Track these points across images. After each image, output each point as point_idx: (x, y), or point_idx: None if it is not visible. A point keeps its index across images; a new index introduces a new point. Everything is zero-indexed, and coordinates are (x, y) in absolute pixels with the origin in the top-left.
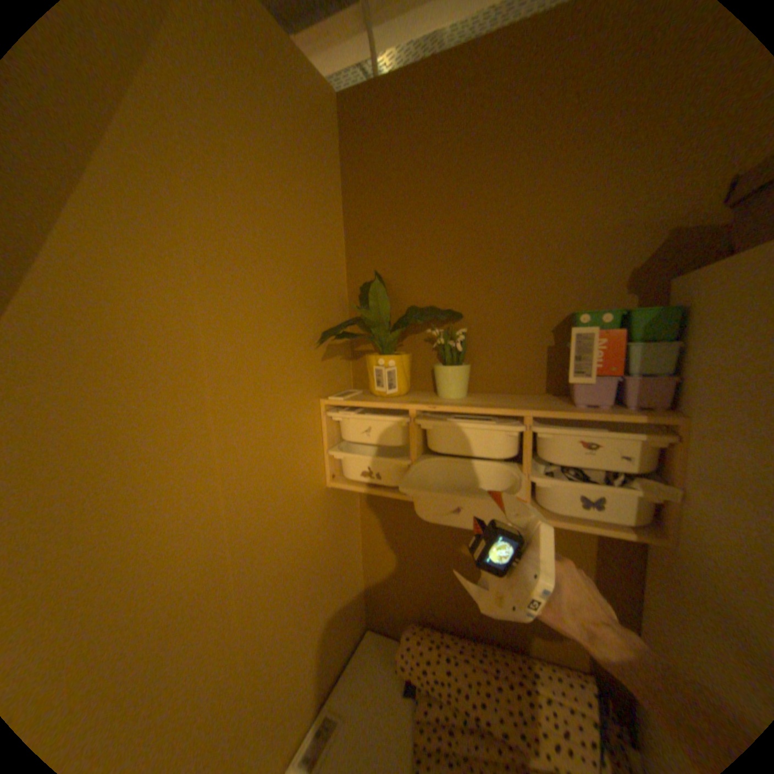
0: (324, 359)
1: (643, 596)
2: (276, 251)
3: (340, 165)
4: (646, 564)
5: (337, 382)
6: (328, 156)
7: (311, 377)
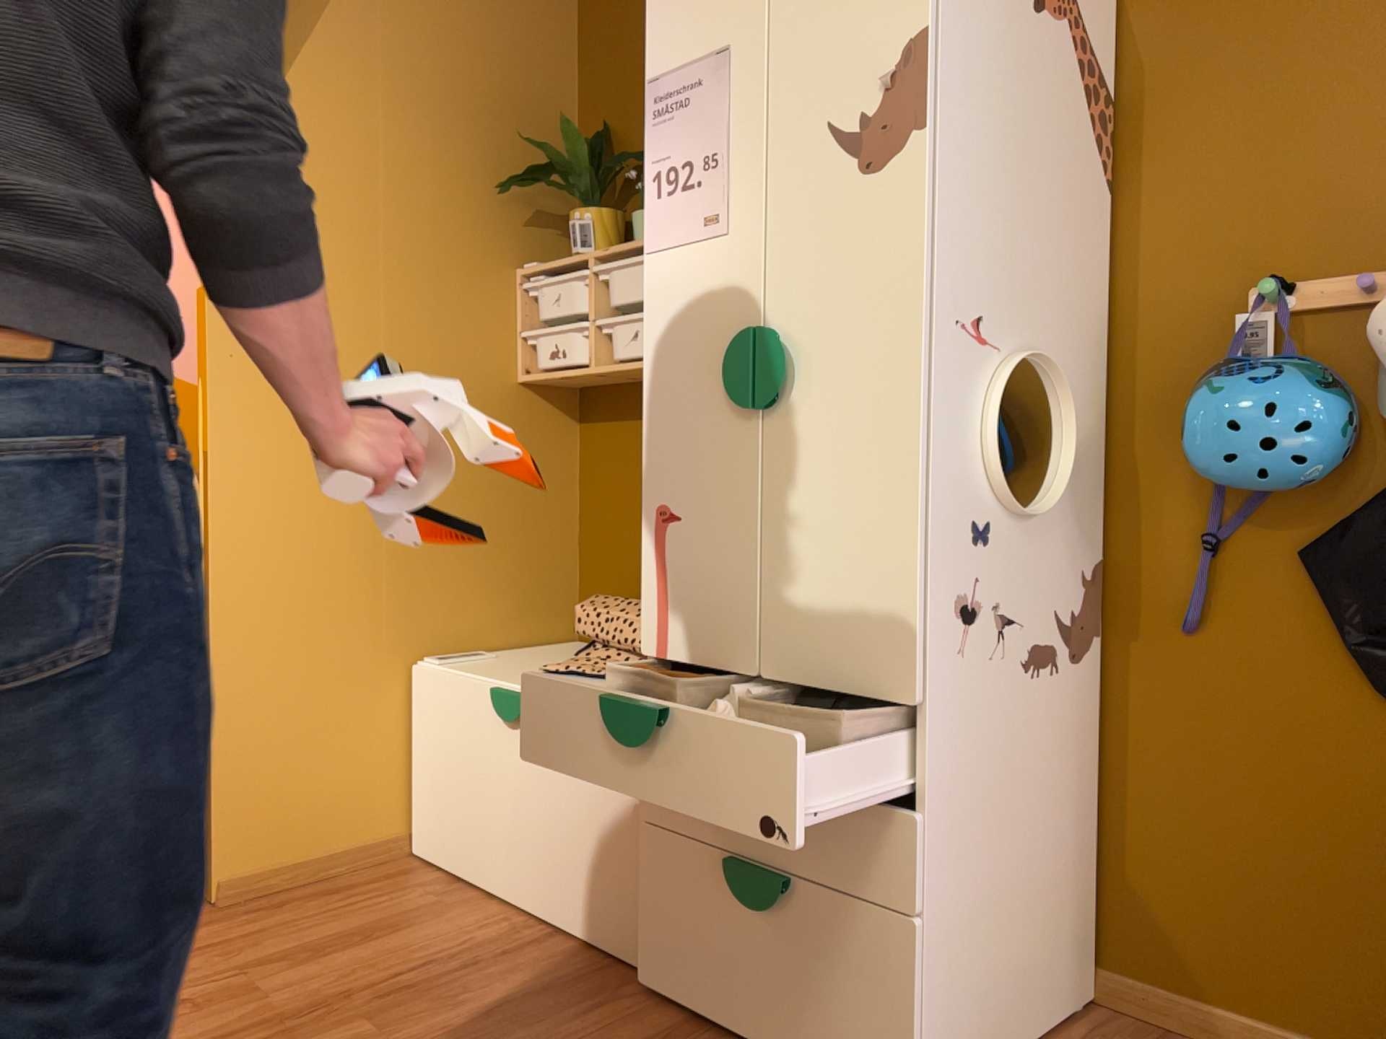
0: (526, 227)
1: None
2: (470, 98)
3: (578, 6)
4: None
5: (547, 262)
6: None
7: (504, 241)
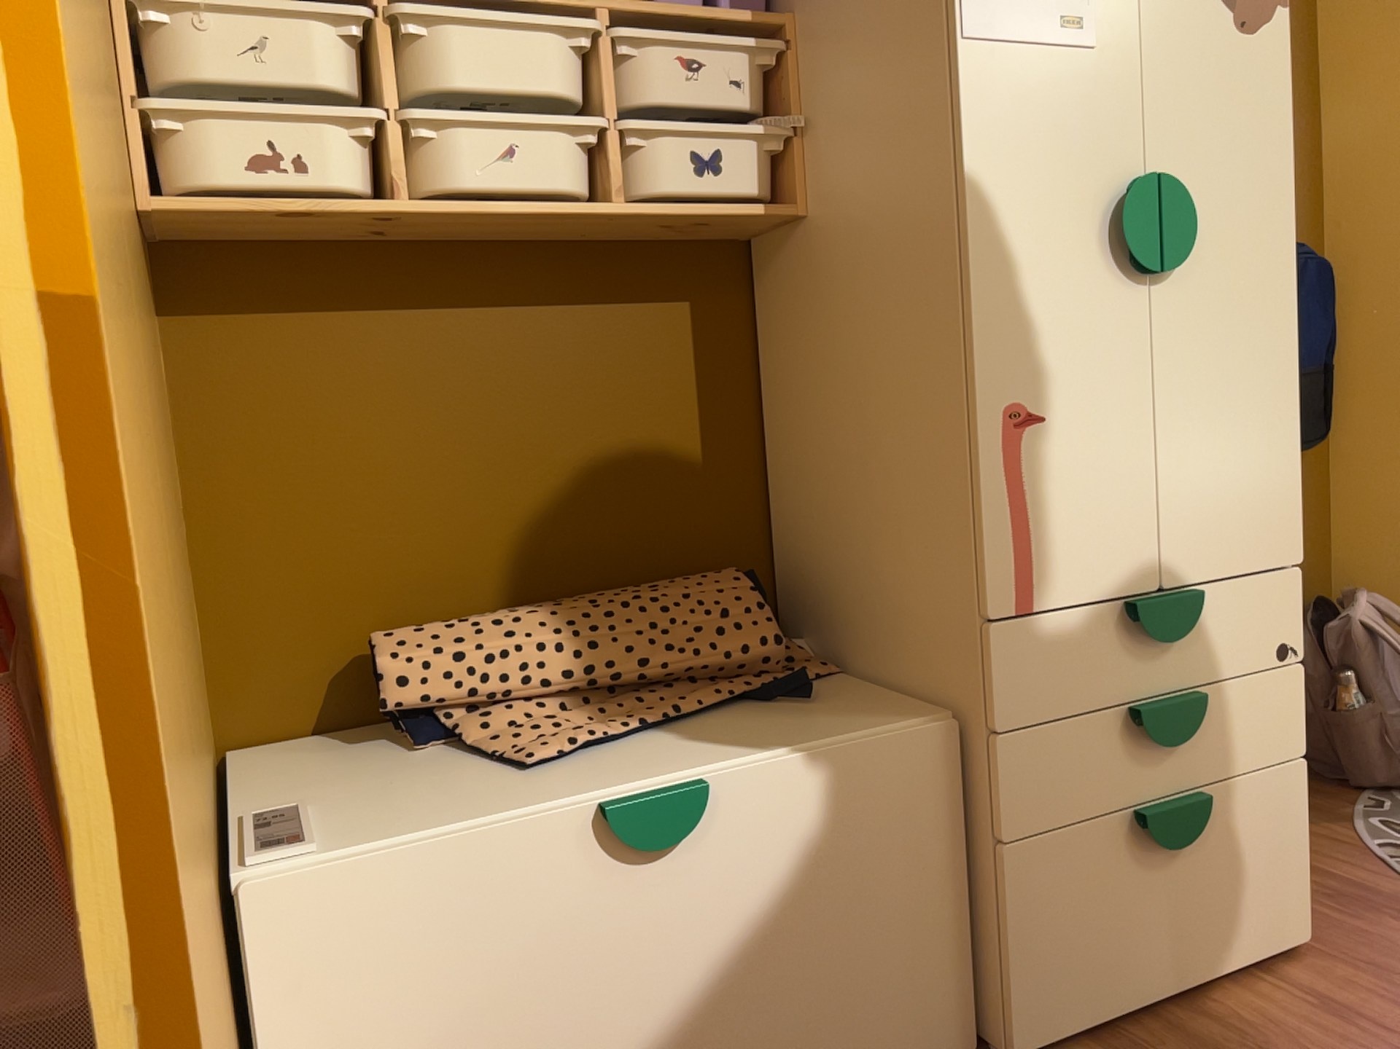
0: None
1: (762, 397)
2: None
3: None
4: (757, 340)
5: None
6: None
7: None
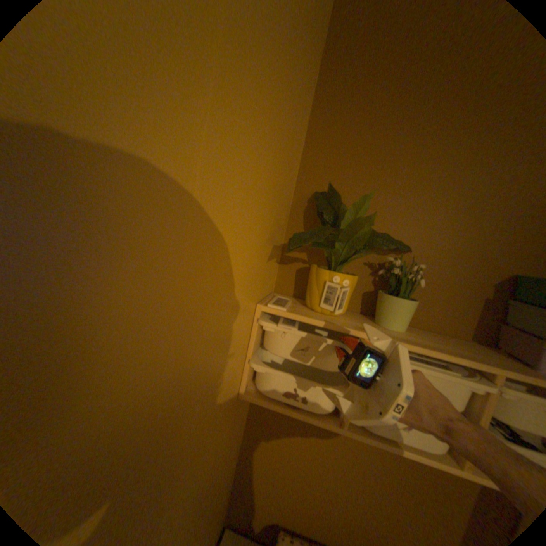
0: (269, 260)
1: None
2: (277, 120)
3: (320, 66)
4: None
5: (269, 285)
6: (319, 49)
7: (259, 279)
